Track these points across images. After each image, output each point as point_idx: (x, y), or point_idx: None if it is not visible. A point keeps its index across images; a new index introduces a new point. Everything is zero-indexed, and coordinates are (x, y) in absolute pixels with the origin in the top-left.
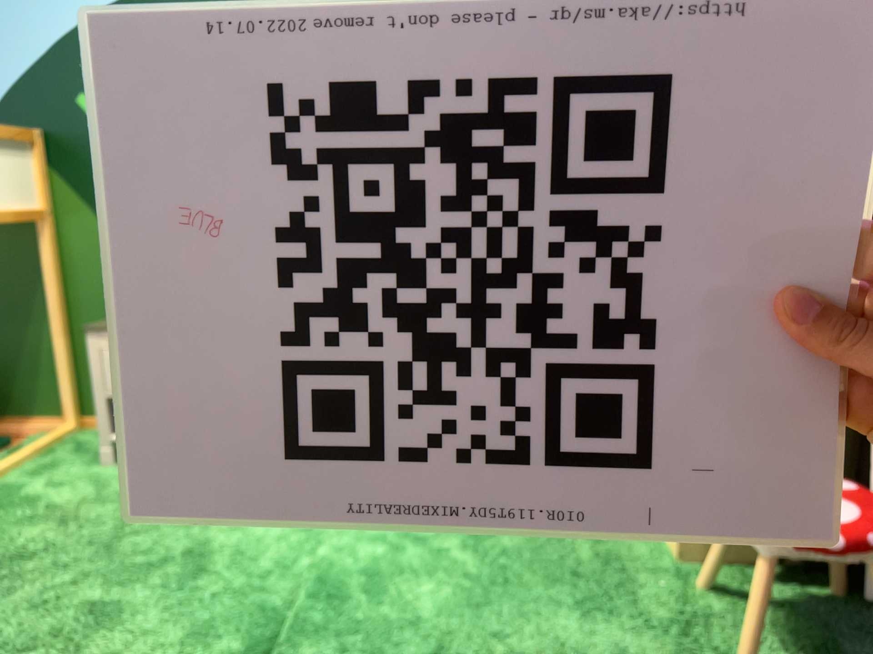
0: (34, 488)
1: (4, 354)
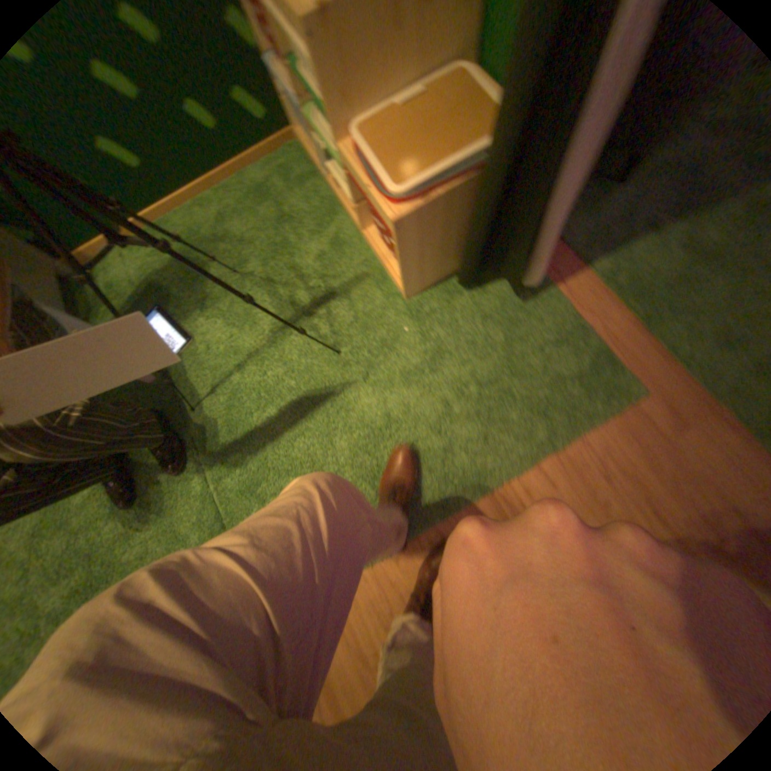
0: None
1: None
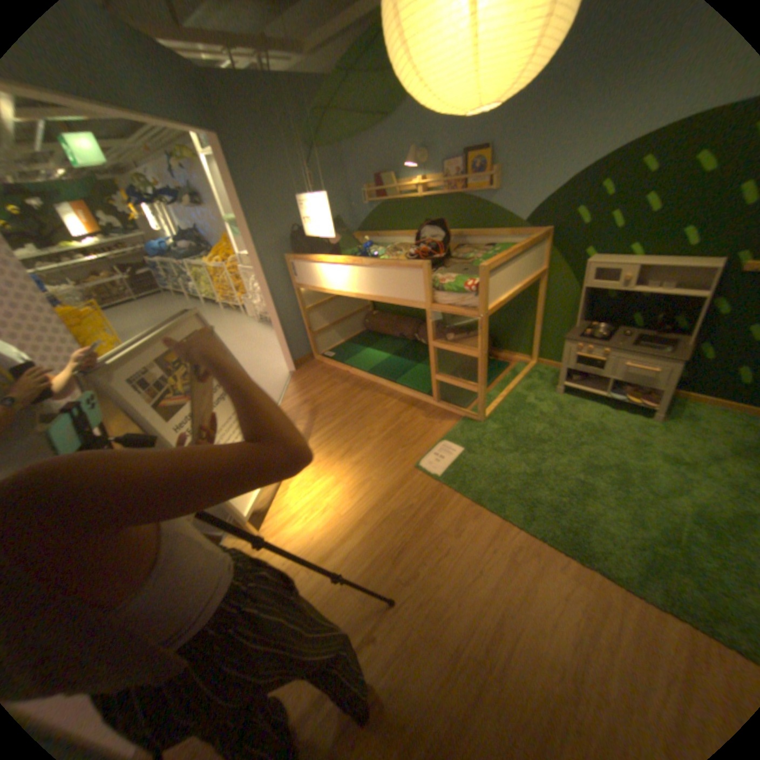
0: (530, 398)
1: (510, 327)
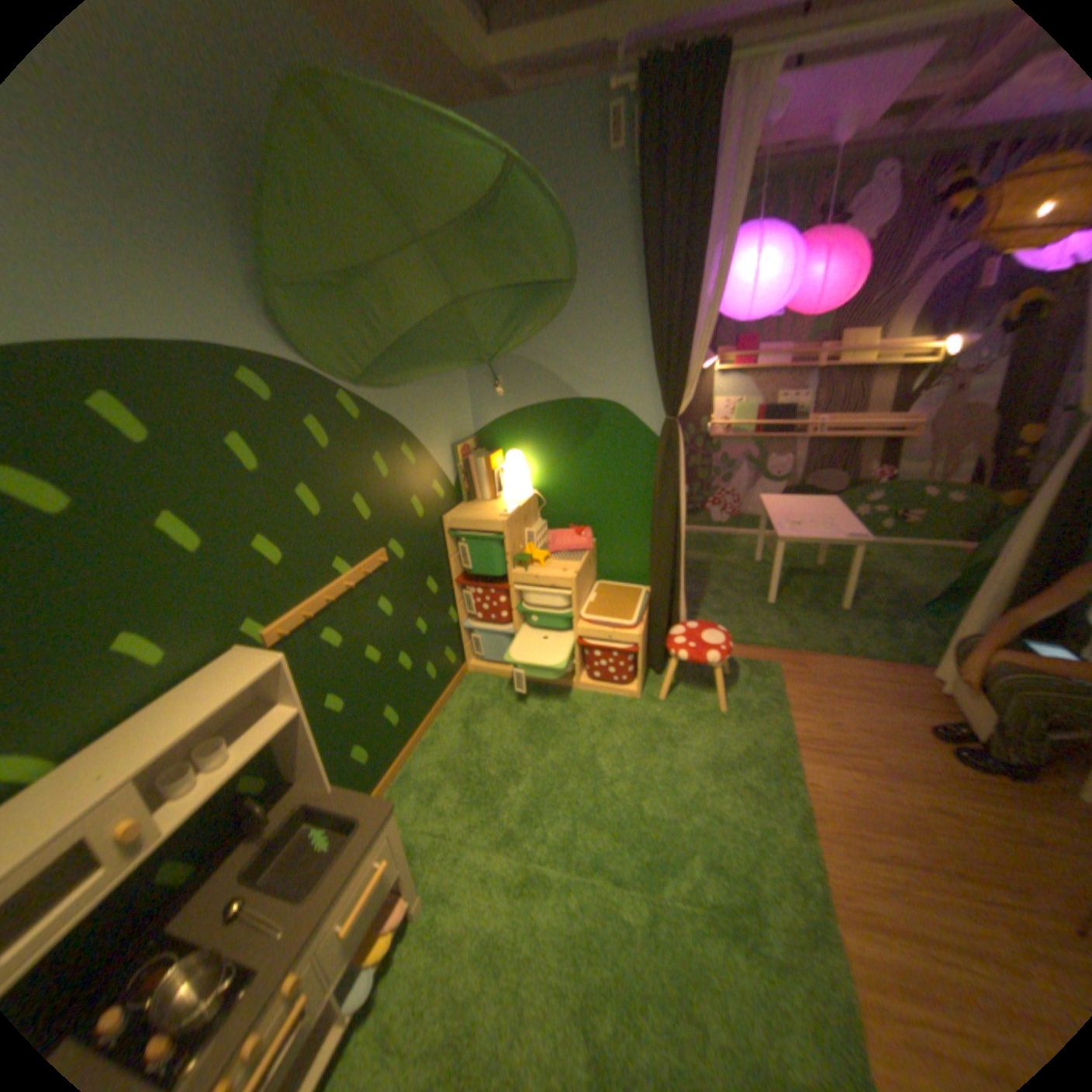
0: None
1: None
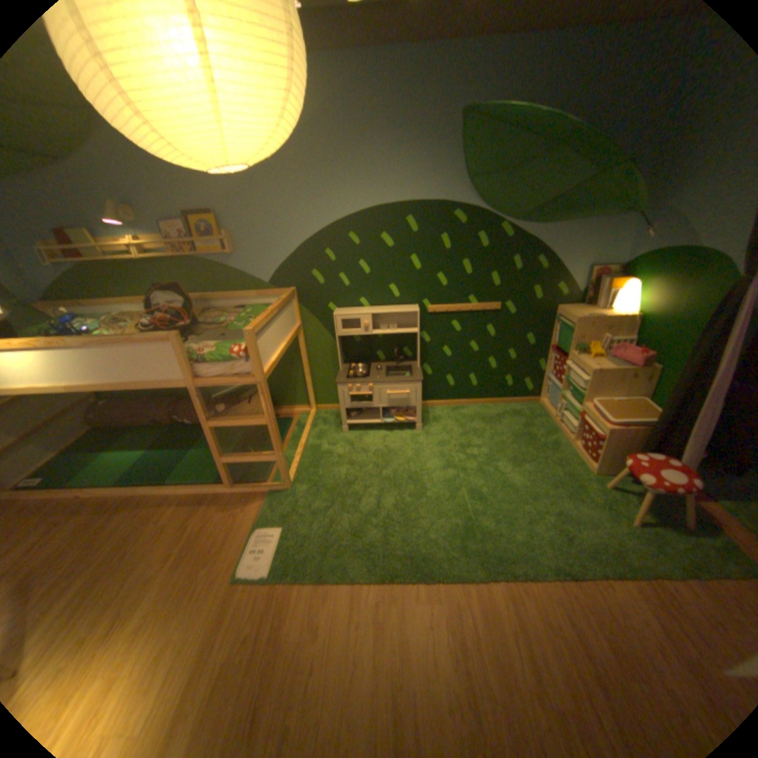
0: (323, 446)
1: (281, 383)
